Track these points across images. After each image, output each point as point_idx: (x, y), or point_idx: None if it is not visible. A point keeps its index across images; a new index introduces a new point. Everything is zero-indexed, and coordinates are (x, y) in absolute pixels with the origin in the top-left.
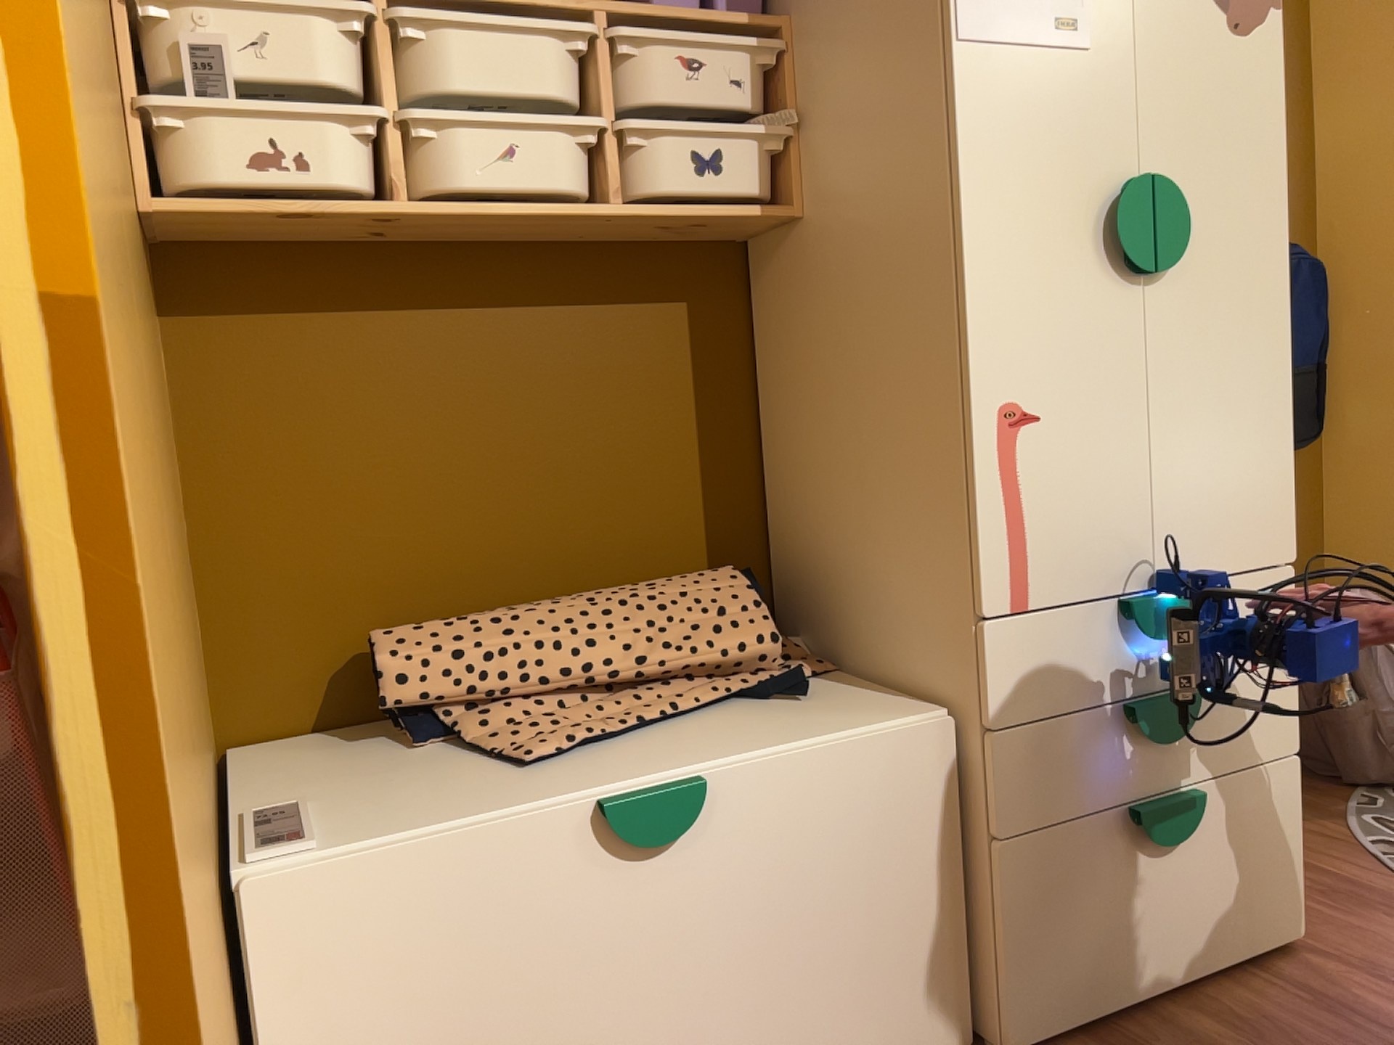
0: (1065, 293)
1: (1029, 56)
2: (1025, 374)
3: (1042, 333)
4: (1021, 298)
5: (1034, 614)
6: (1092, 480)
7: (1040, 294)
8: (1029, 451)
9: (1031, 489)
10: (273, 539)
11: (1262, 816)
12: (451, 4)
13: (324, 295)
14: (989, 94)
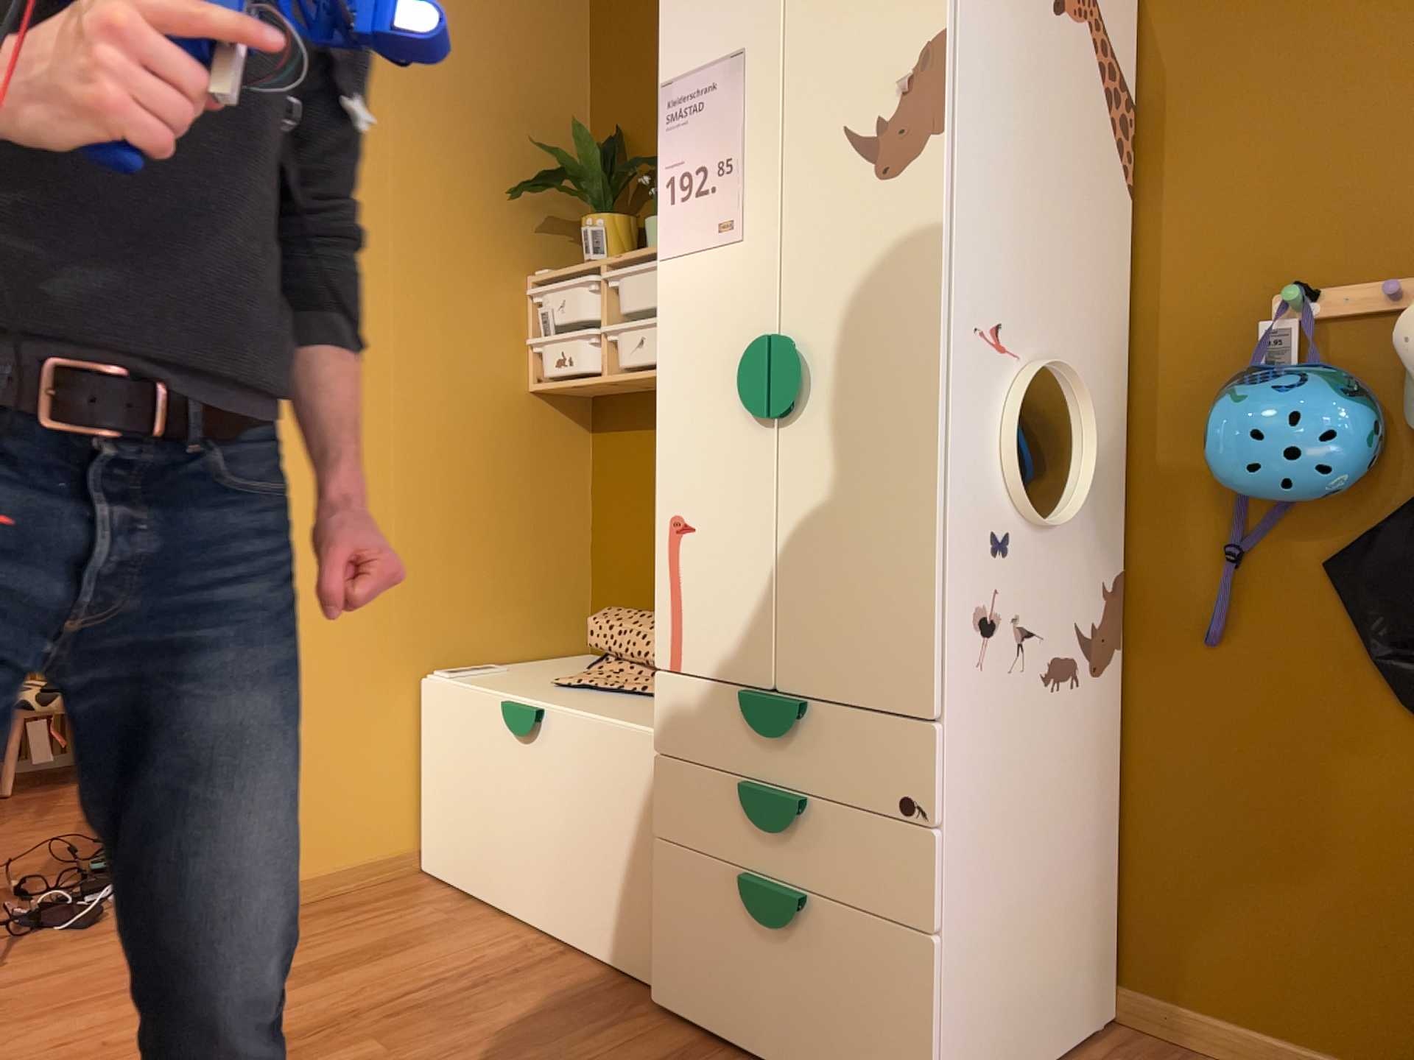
0: (714, 433)
1: (699, 257)
2: (684, 494)
3: (697, 464)
4: (685, 436)
5: (685, 677)
6: (726, 584)
7: (697, 434)
8: (684, 551)
9: (684, 580)
10: (612, 550)
11: (881, 974)
12: (635, 259)
13: (639, 419)
14: (674, 292)
